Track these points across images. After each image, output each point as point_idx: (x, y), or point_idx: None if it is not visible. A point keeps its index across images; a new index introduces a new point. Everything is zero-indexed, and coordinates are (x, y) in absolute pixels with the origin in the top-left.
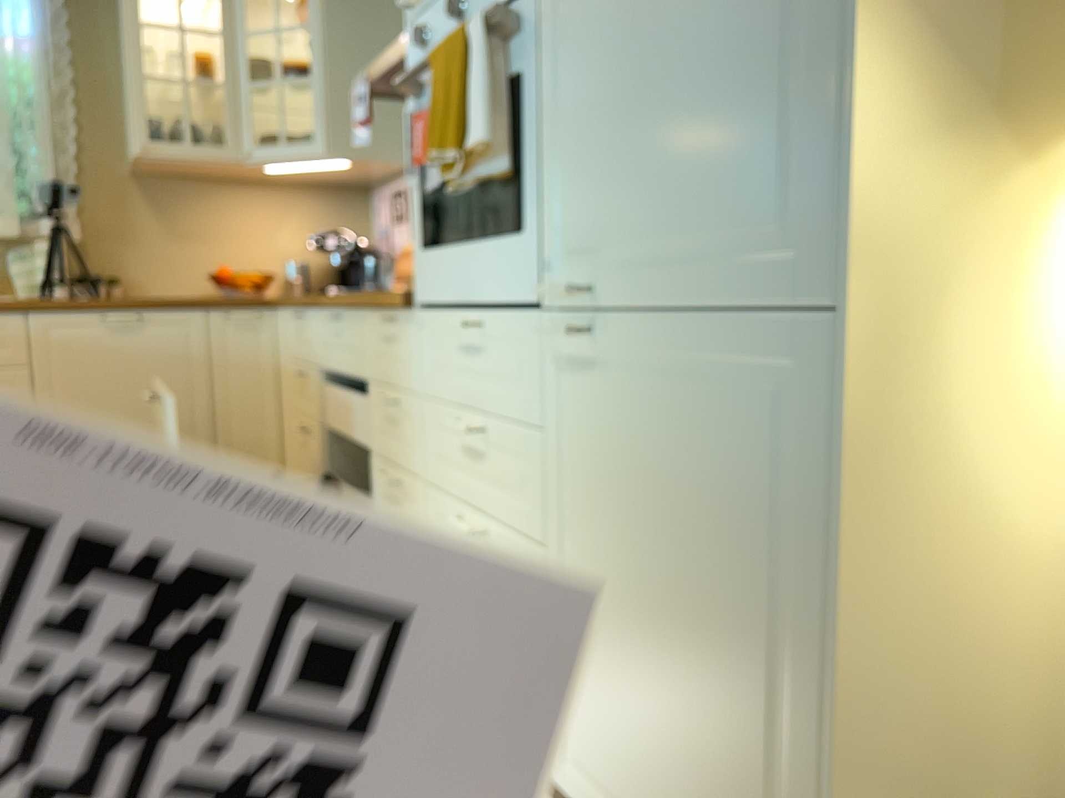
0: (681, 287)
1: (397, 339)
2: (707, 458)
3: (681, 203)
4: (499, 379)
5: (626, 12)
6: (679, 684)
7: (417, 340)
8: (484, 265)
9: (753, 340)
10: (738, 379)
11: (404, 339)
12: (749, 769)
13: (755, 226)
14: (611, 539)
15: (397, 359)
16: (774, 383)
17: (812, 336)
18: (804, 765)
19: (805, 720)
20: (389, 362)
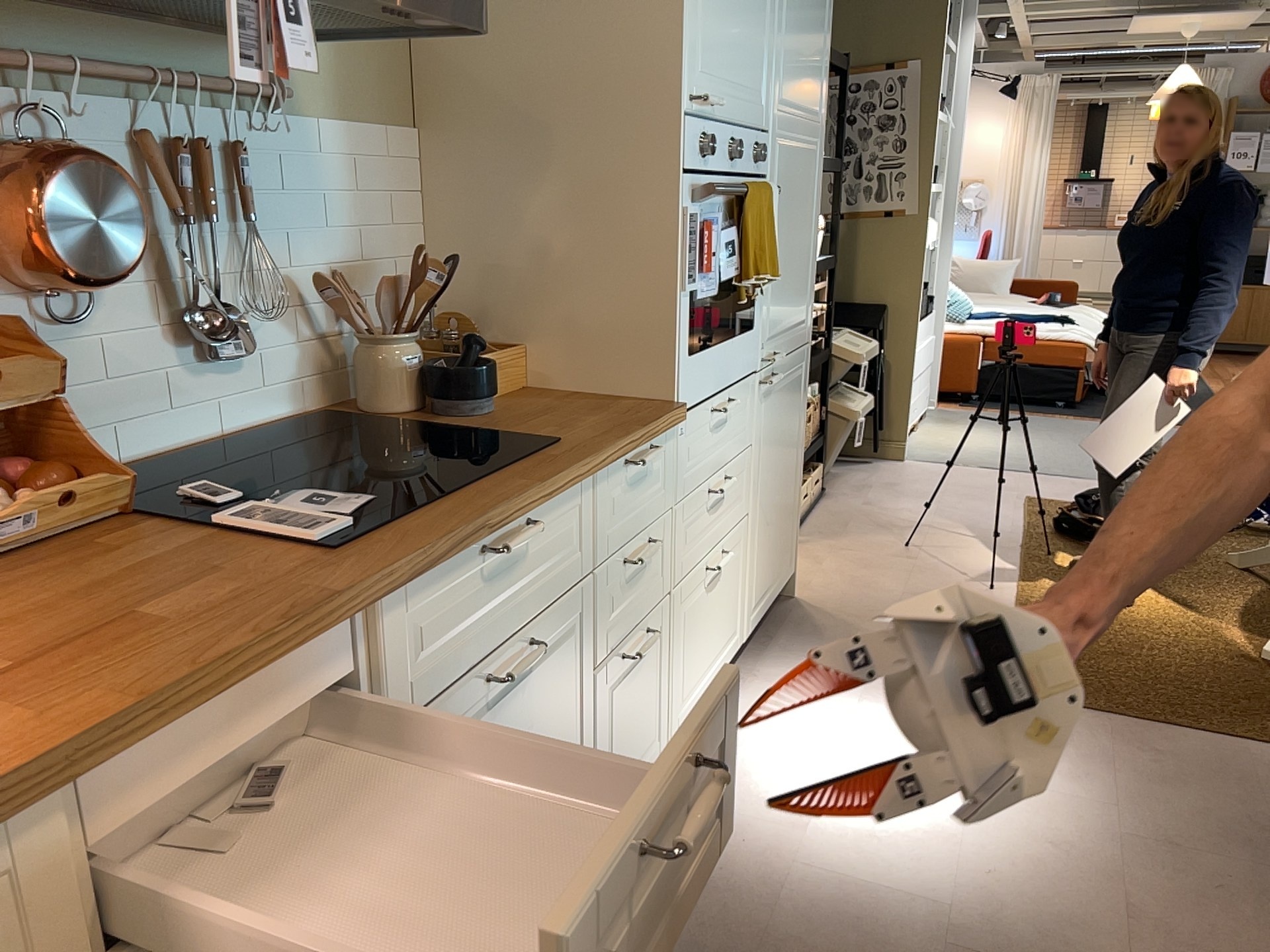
0: (790, 343)
1: (649, 468)
2: (791, 406)
3: (793, 309)
4: (733, 432)
5: (788, 222)
6: (781, 503)
7: (673, 451)
8: (733, 354)
9: (799, 356)
10: (796, 371)
11: (658, 461)
12: (790, 506)
13: (802, 317)
14: (770, 469)
15: (648, 491)
16: (800, 368)
17: (805, 350)
18: (796, 485)
19: (797, 471)
20: (633, 508)
